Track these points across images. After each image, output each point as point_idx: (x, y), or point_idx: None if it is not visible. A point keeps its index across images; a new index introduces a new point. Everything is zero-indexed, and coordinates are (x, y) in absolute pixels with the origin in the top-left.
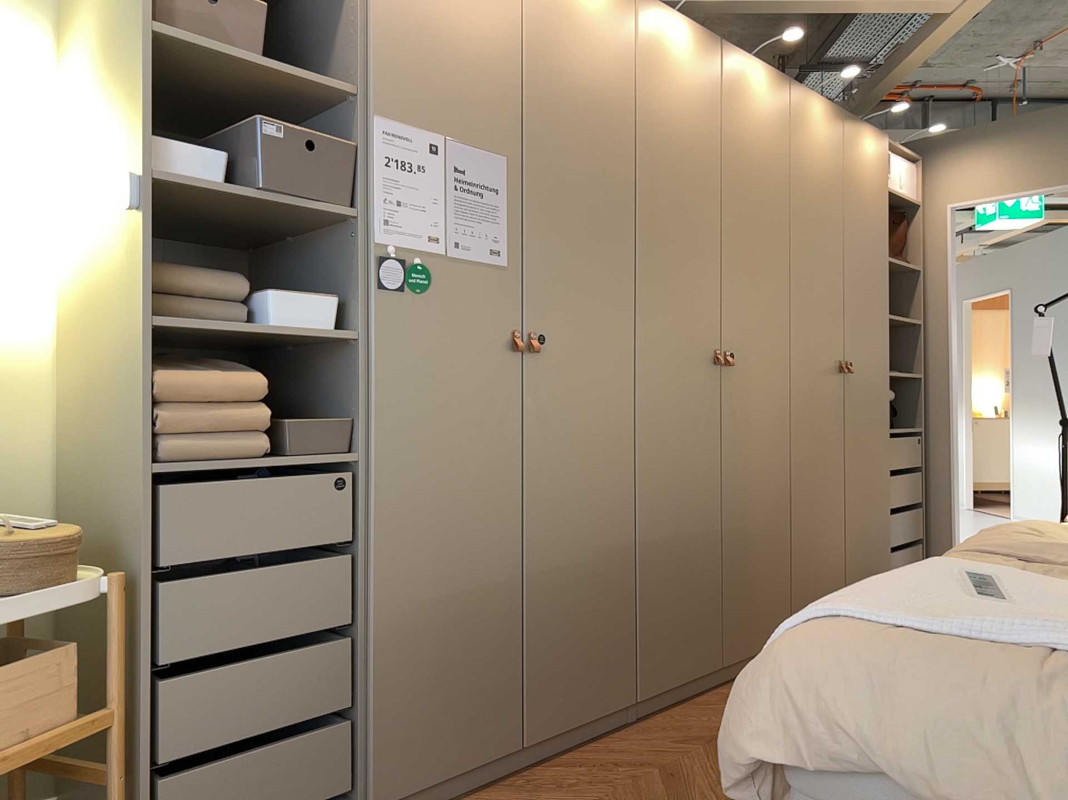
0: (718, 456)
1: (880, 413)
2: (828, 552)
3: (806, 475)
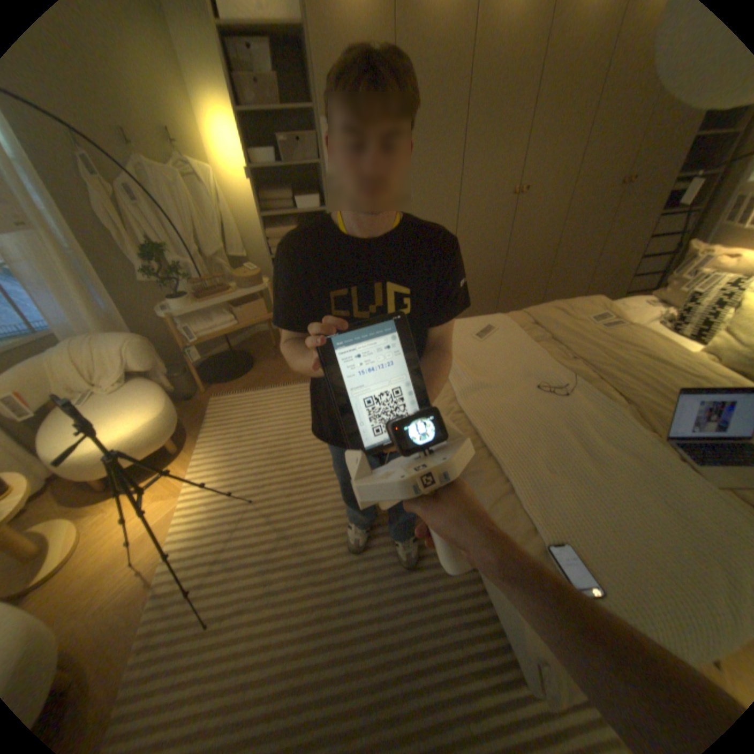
0: (508, 239)
1: (652, 206)
2: (576, 279)
3: (569, 244)
